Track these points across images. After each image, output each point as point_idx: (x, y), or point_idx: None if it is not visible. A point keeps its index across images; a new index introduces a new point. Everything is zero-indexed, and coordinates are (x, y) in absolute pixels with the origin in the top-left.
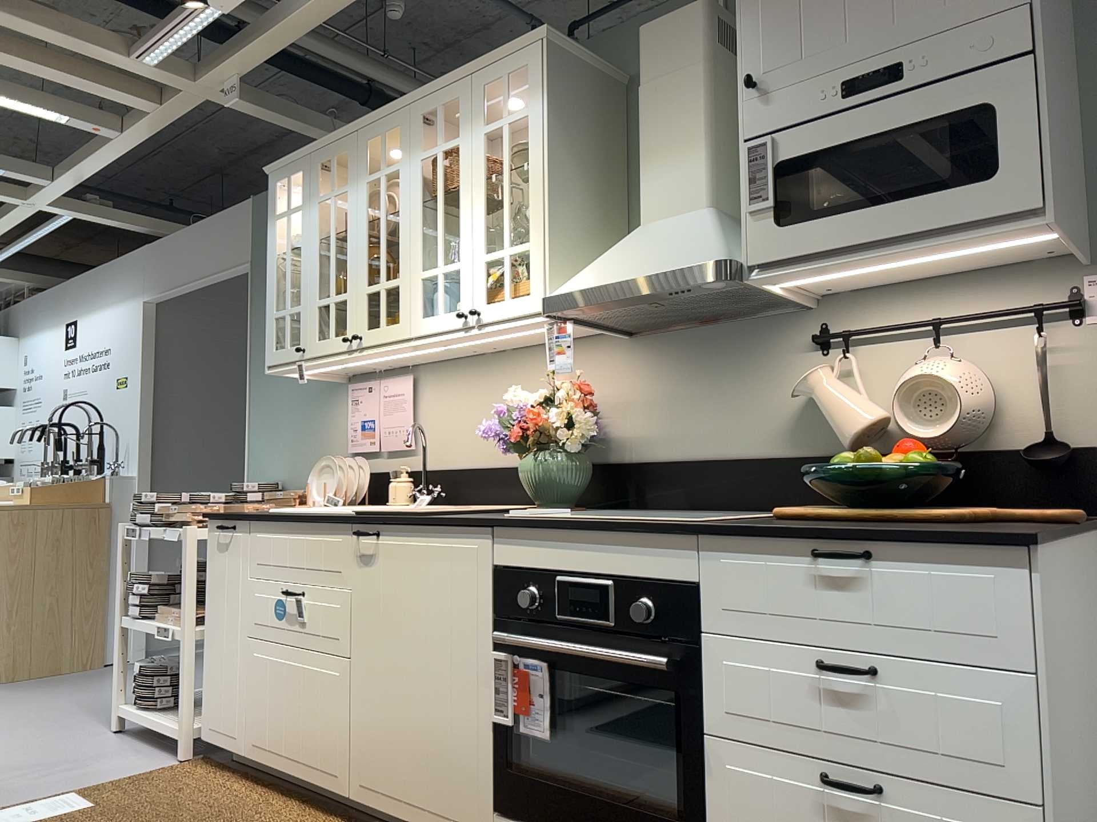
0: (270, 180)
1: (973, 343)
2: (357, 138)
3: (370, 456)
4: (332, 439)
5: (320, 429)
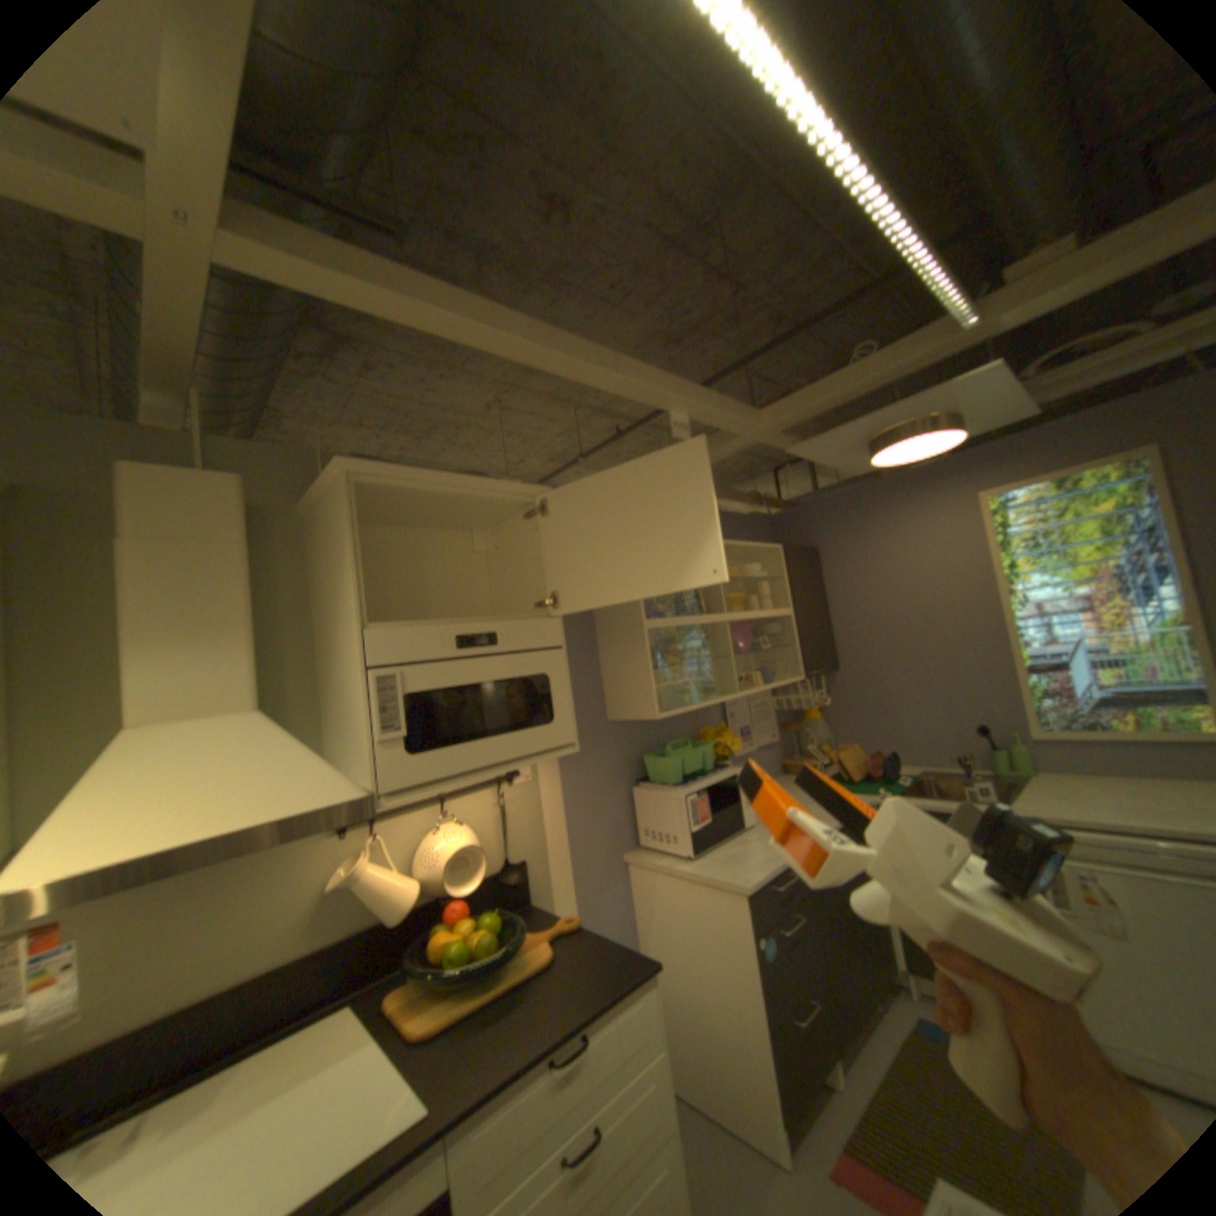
0: None
1: (458, 806)
2: None
3: None
4: None
5: None
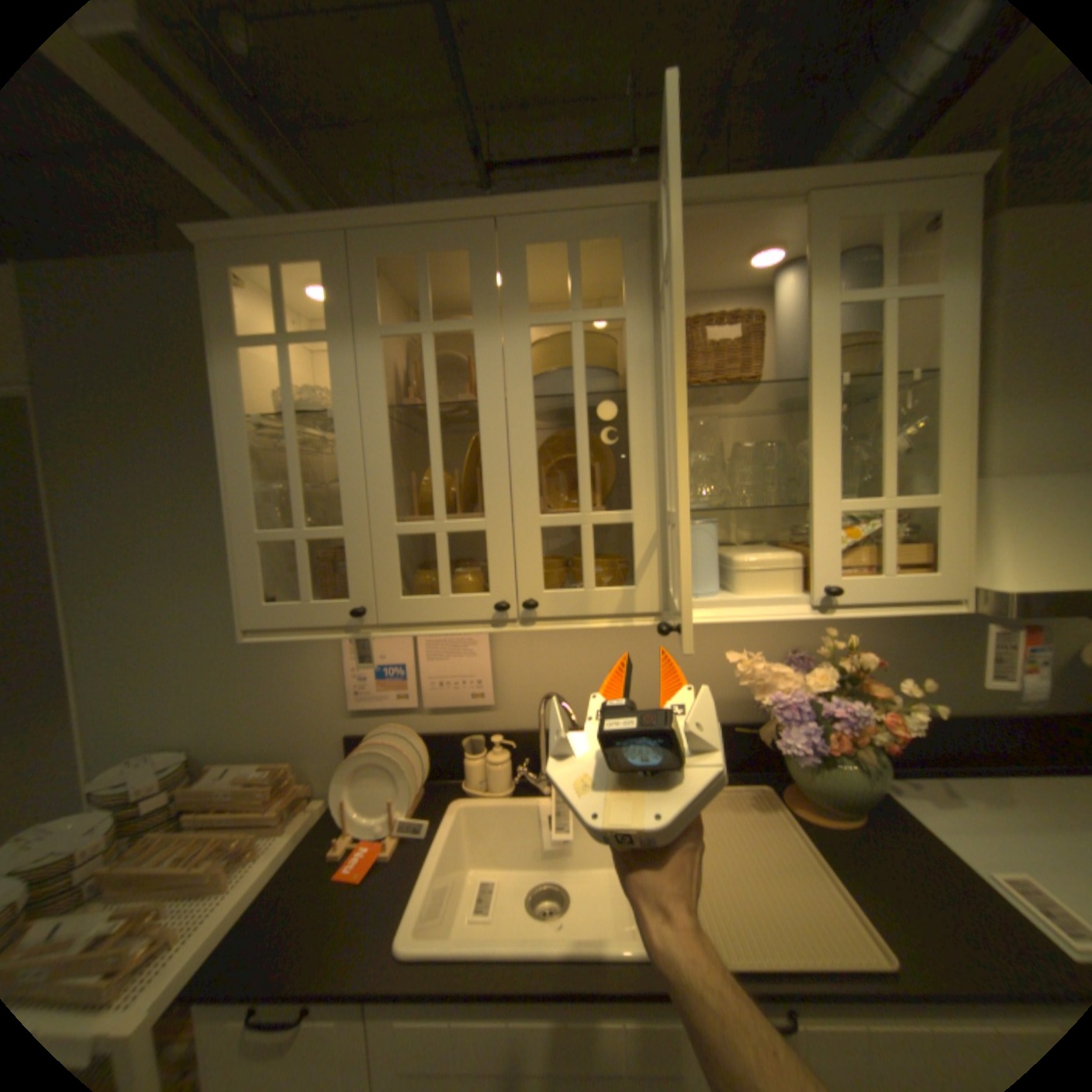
0: (201, 251)
1: None
2: (493, 227)
3: (398, 710)
4: (305, 686)
5: (270, 671)
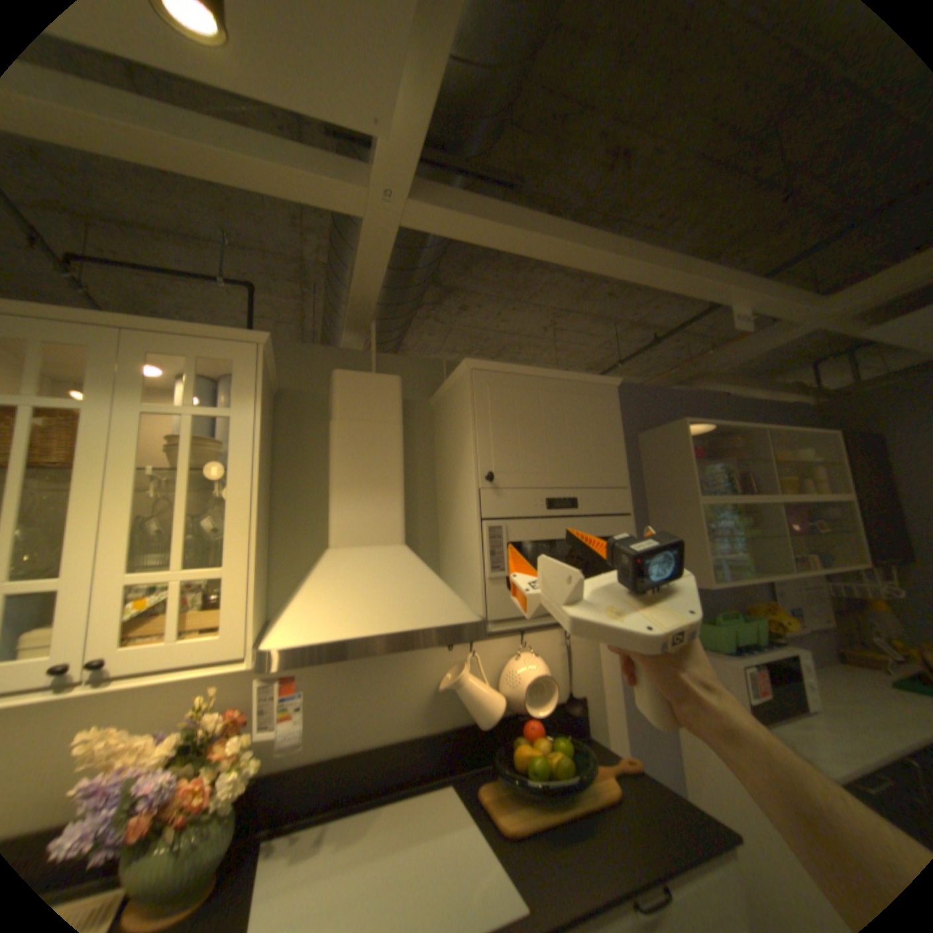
0: None
1: (533, 640)
2: None
3: None
4: None
5: None
